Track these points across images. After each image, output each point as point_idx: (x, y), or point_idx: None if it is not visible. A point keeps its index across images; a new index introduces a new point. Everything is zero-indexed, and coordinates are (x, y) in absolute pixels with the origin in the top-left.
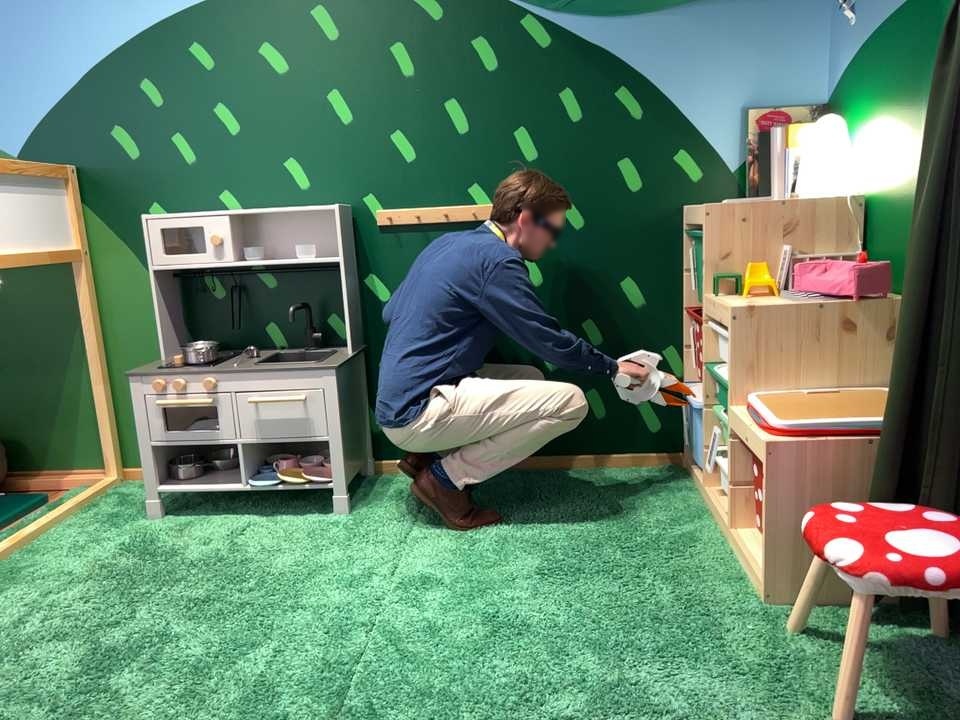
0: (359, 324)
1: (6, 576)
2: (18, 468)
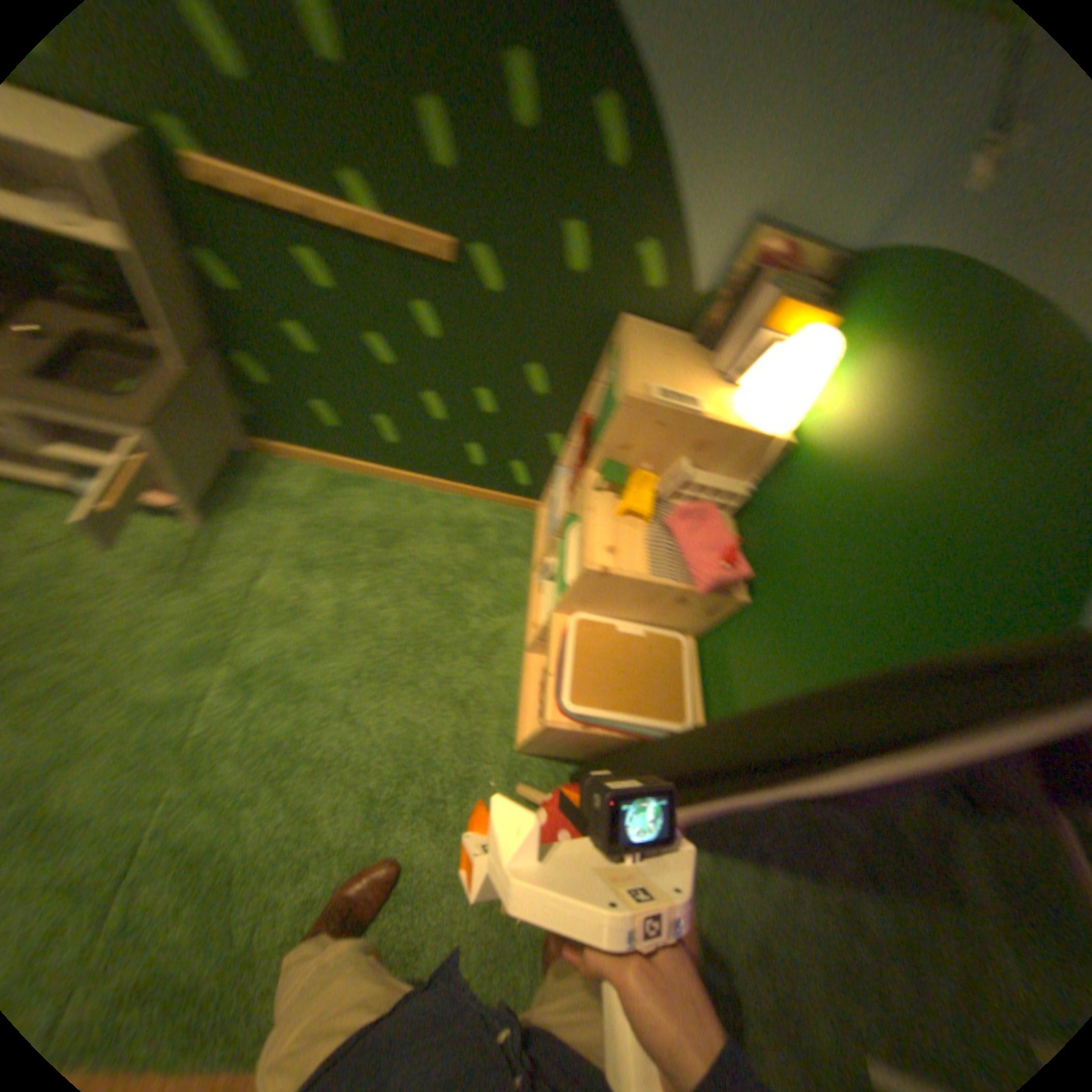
0: (191, 309)
1: None
2: None
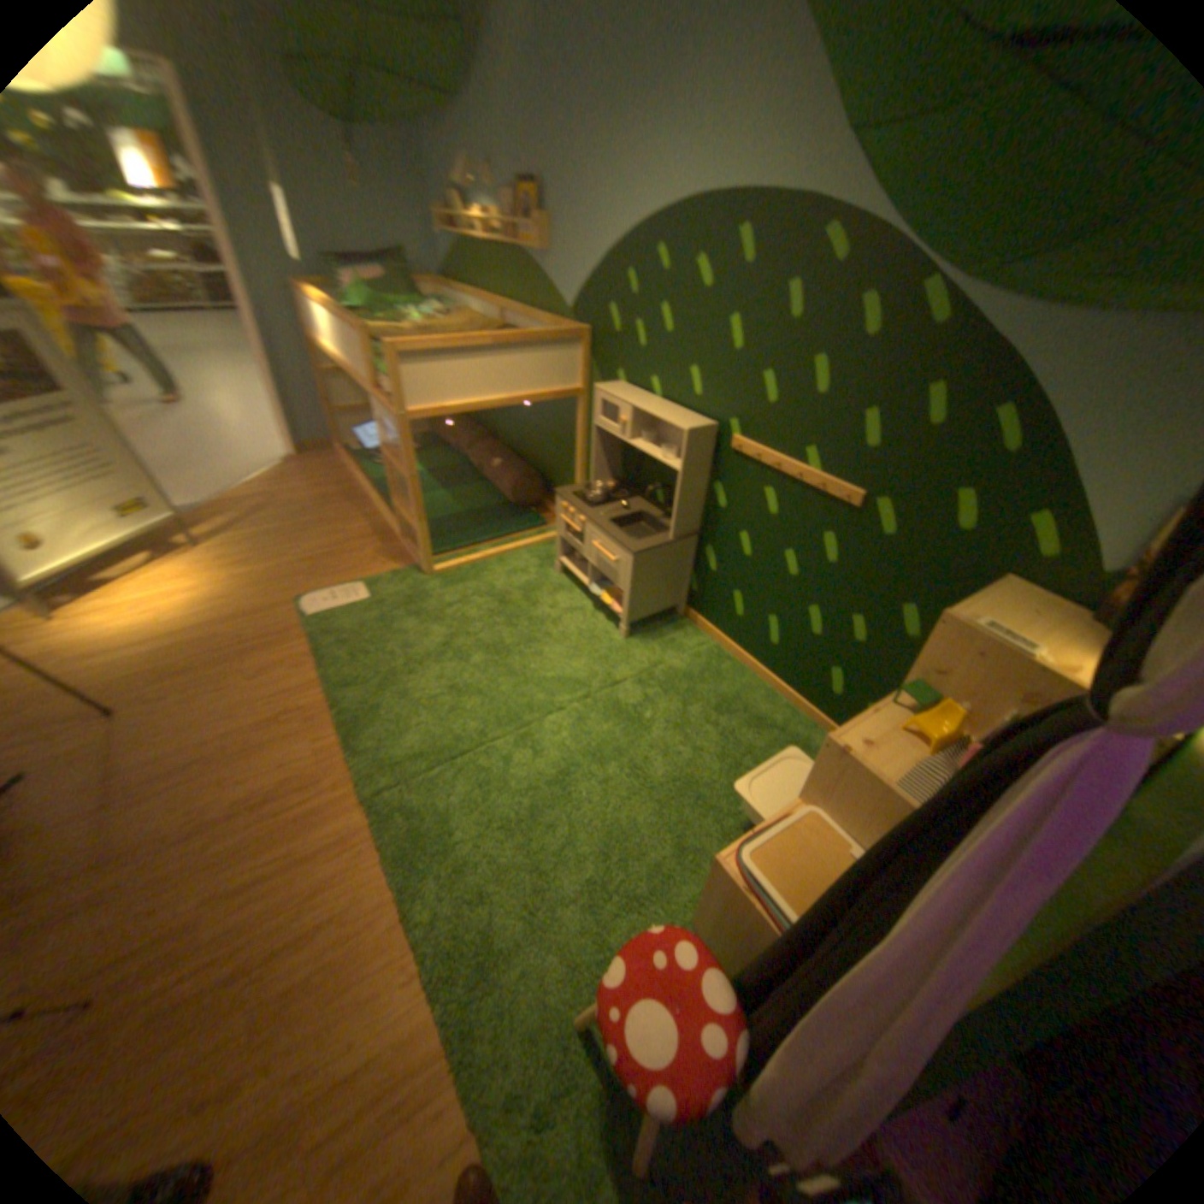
0: (702, 517)
1: (479, 573)
2: (553, 499)
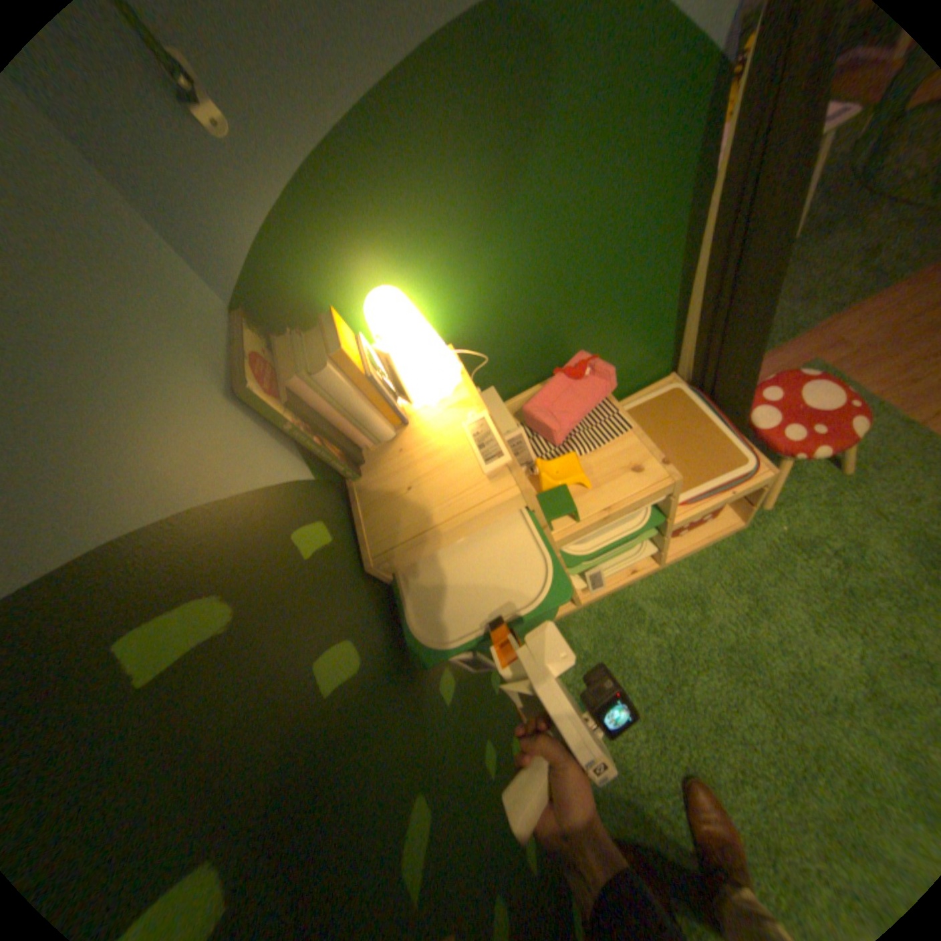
0: None
1: None
2: None
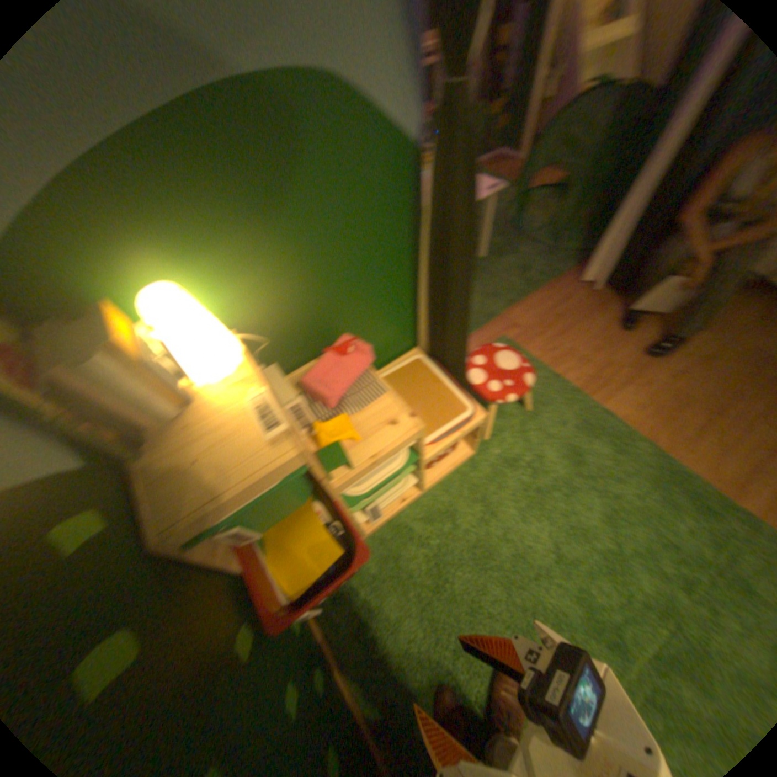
0: None
1: None
2: None
